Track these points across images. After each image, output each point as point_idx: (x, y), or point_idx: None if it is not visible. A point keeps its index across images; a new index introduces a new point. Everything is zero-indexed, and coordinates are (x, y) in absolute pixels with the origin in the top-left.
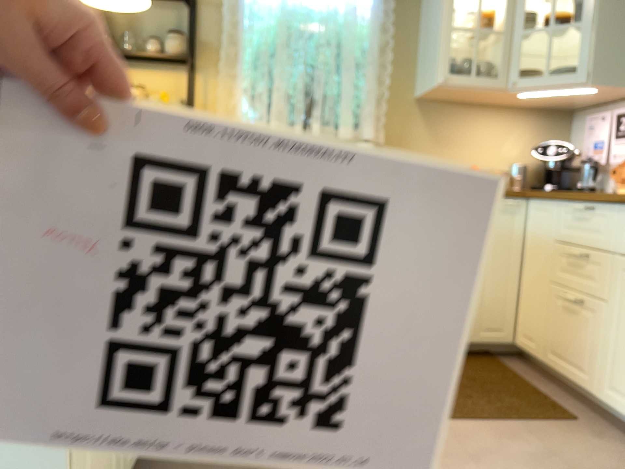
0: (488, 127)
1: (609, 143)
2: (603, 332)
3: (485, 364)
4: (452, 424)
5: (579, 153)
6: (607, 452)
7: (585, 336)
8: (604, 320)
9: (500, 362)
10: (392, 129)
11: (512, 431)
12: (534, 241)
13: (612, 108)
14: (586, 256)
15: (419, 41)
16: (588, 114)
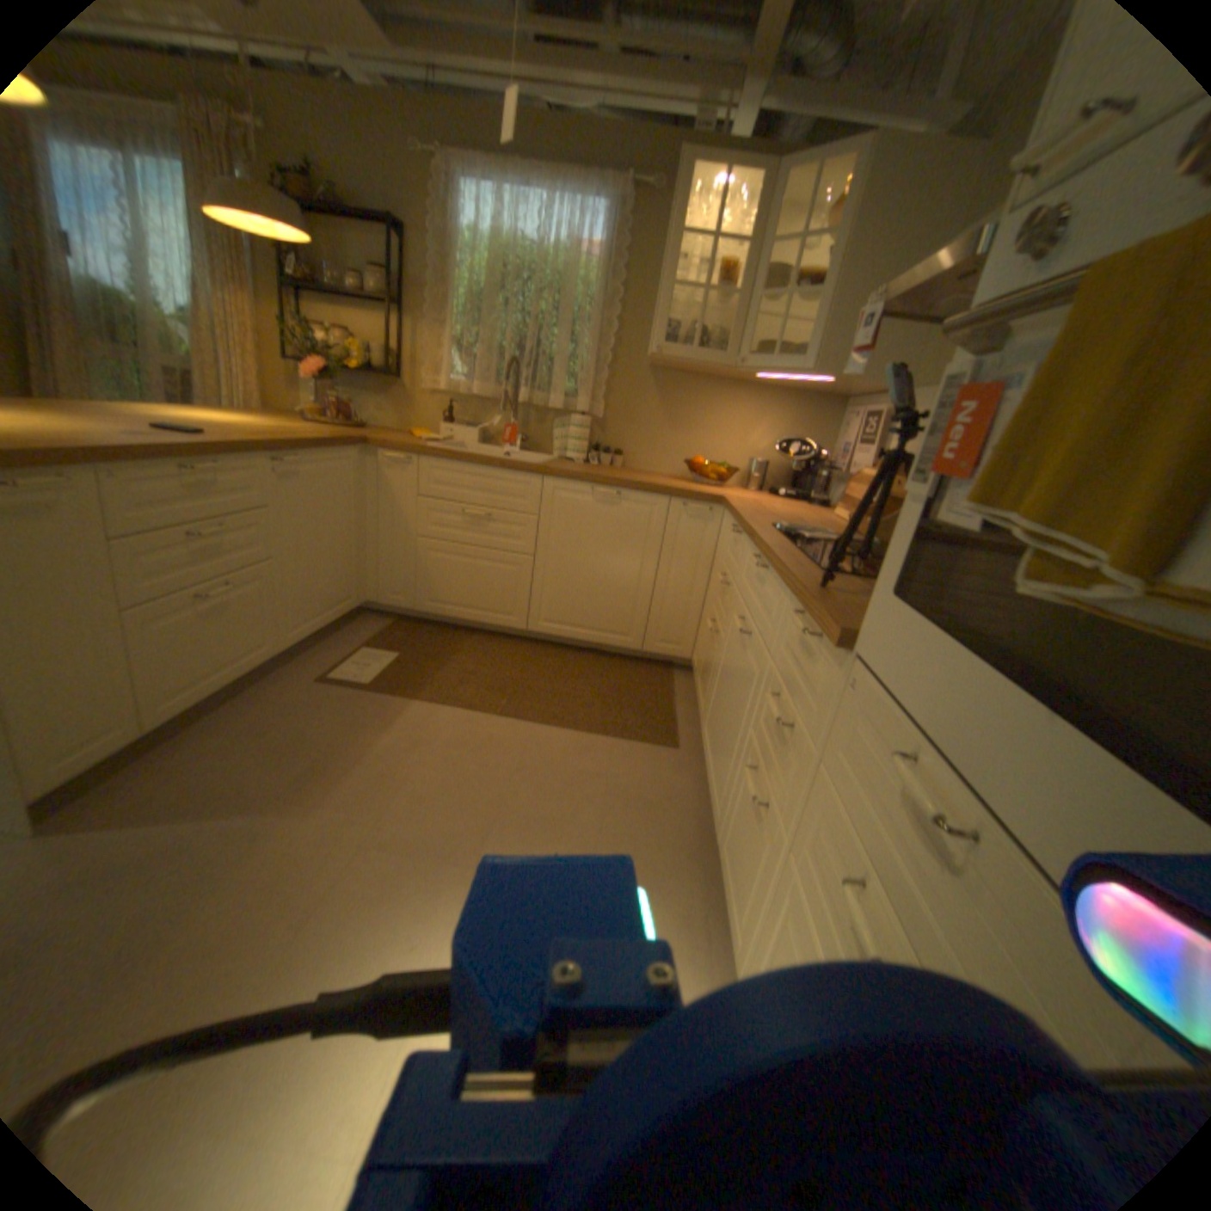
0: (733, 411)
1: (850, 449)
2: (715, 667)
3: (649, 676)
4: (542, 727)
5: (823, 456)
6: (669, 781)
7: (709, 667)
8: (718, 655)
9: (667, 677)
10: (618, 403)
11: (594, 745)
12: (716, 555)
13: (871, 405)
14: (722, 584)
15: (659, 294)
16: (855, 407)
